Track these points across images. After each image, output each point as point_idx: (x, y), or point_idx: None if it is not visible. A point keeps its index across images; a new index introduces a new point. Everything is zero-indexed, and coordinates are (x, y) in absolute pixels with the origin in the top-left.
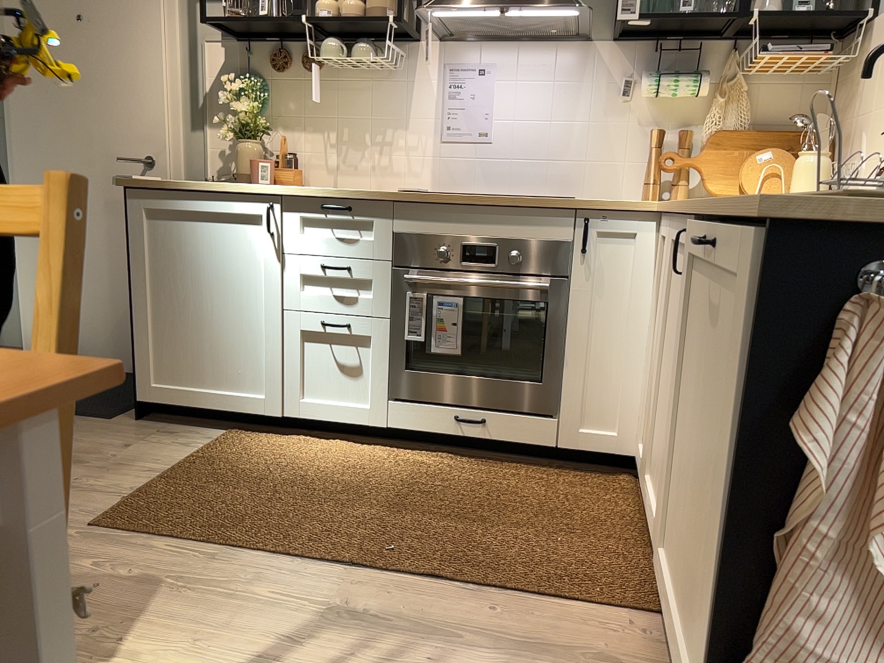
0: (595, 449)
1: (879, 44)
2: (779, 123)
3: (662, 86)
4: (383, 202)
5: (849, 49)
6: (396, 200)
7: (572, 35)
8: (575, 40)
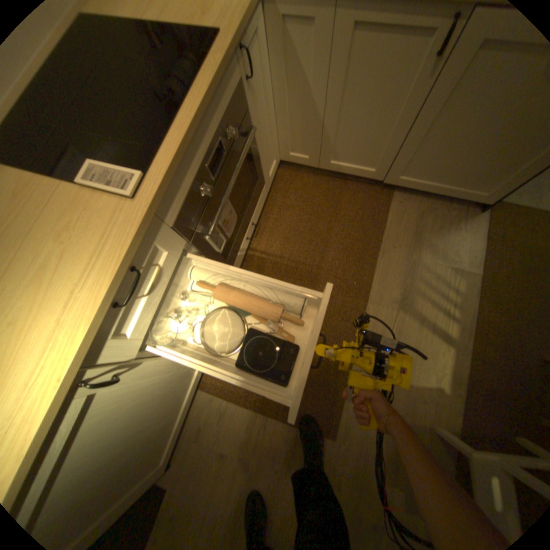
0: (273, 176)
1: None
2: None
3: None
4: (146, 223)
5: None
6: (153, 206)
7: None
8: None
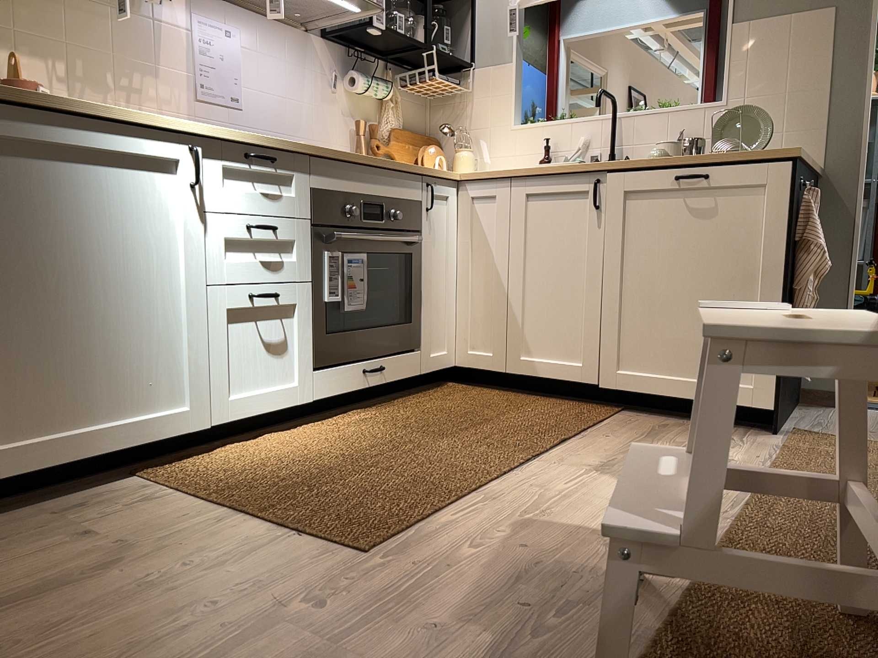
0: (438, 366)
1: (485, 85)
2: (410, 128)
3: (372, 87)
4: (303, 155)
5: (460, 86)
6: (315, 155)
7: (303, 25)
8: (299, 31)
